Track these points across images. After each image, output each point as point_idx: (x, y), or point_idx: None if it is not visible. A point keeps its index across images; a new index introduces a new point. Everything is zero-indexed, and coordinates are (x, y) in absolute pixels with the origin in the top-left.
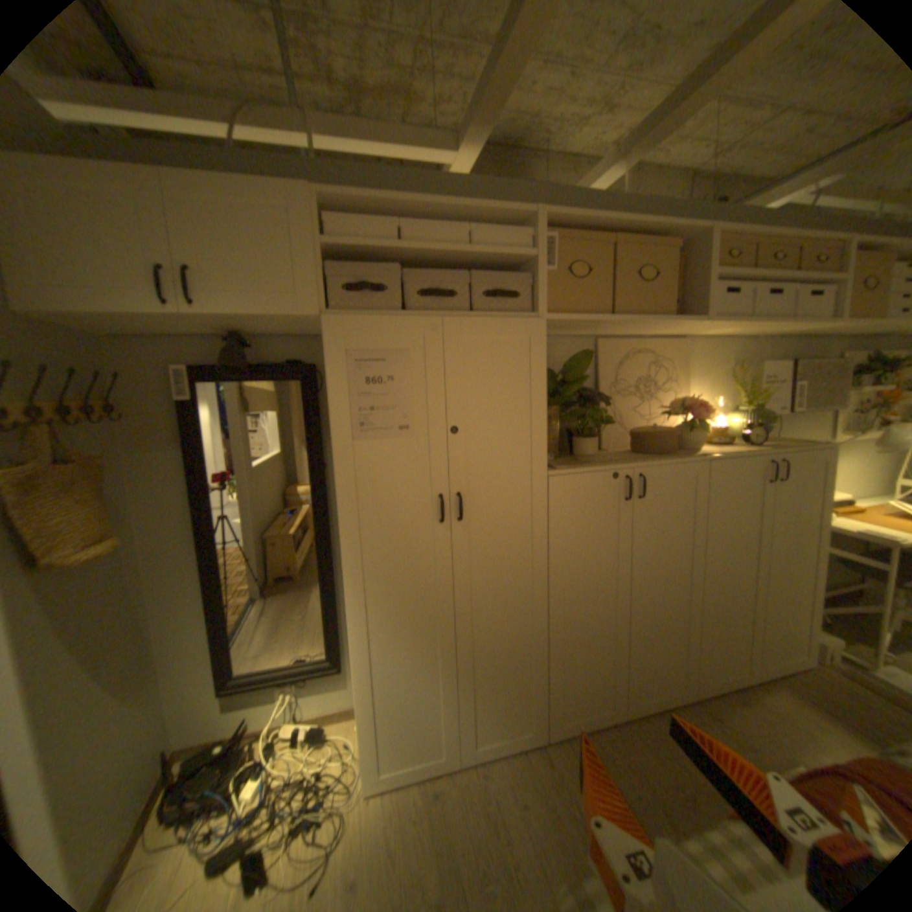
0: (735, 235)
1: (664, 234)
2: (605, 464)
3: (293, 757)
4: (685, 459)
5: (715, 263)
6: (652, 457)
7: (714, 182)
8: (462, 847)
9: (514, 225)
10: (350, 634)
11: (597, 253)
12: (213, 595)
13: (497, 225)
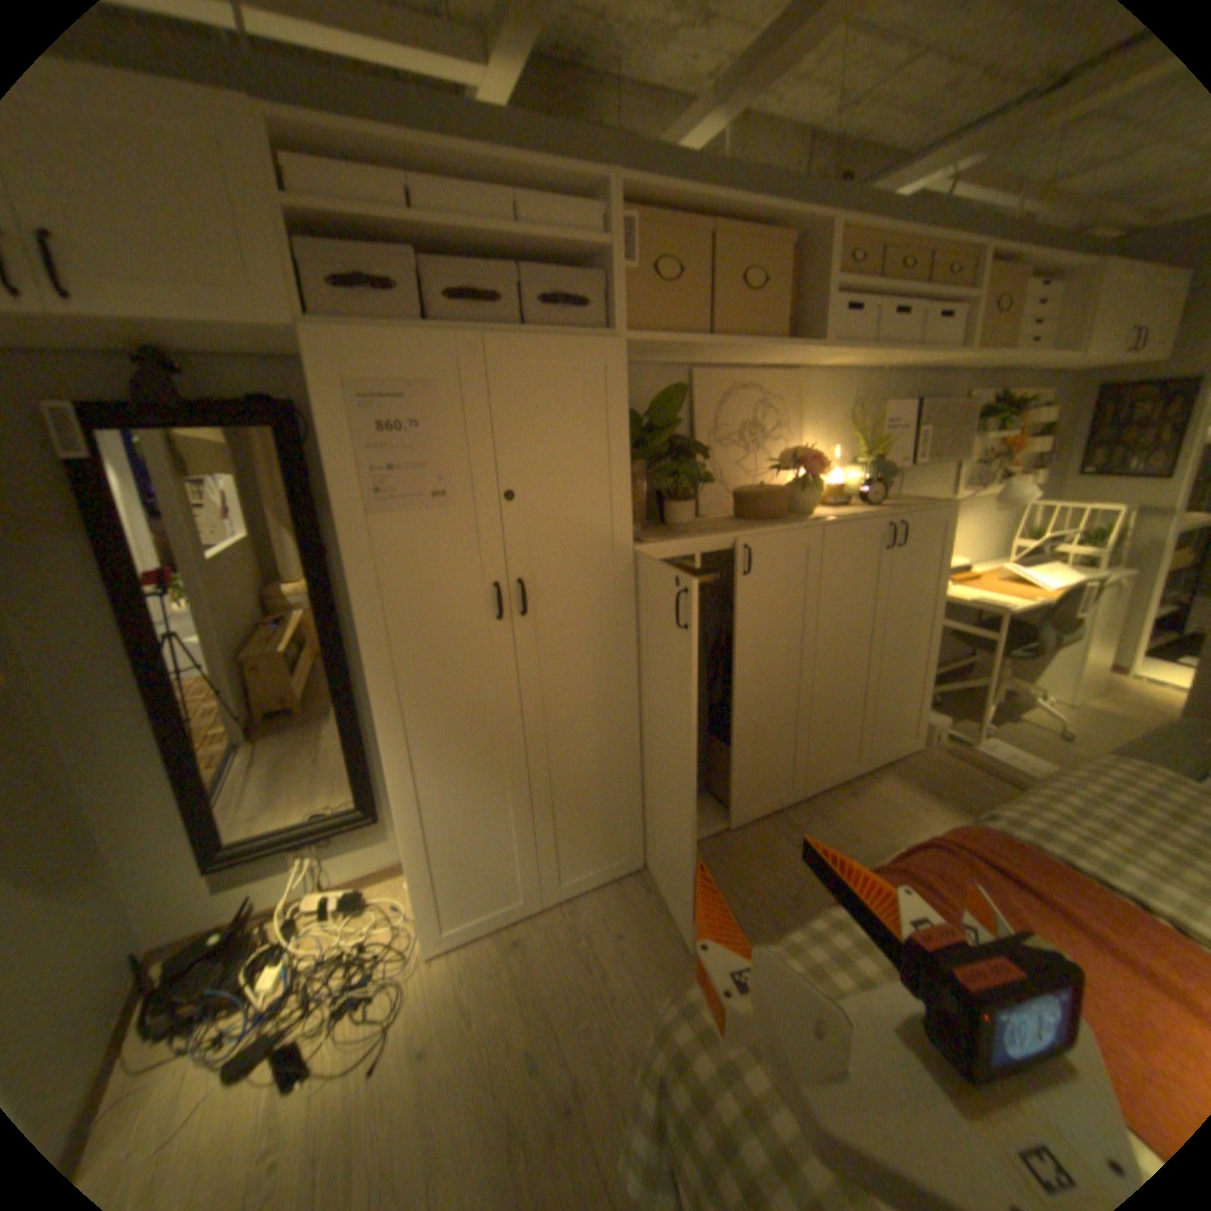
0: (860, 231)
1: (776, 224)
2: (704, 535)
3: (324, 929)
4: (797, 524)
5: (836, 269)
6: (759, 523)
7: (838, 150)
8: (549, 990)
9: (577, 197)
10: (388, 772)
11: (691, 246)
12: (177, 743)
13: (554, 194)
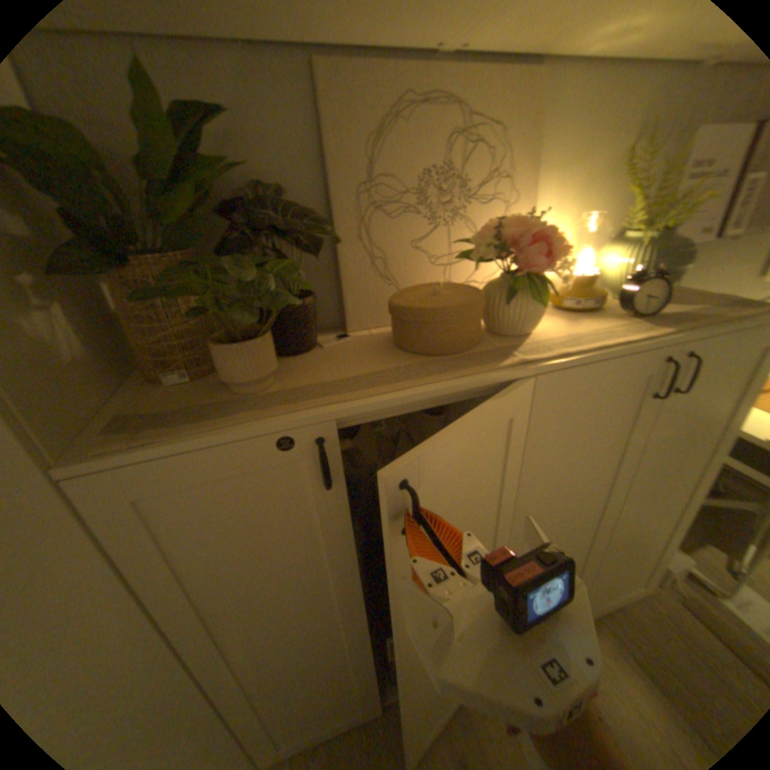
0: None
1: None
2: (261, 413)
3: None
4: (478, 377)
5: None
6: (415, 362)
7: None
8: None
9: None
10: None
11: None
12: None
13: None
